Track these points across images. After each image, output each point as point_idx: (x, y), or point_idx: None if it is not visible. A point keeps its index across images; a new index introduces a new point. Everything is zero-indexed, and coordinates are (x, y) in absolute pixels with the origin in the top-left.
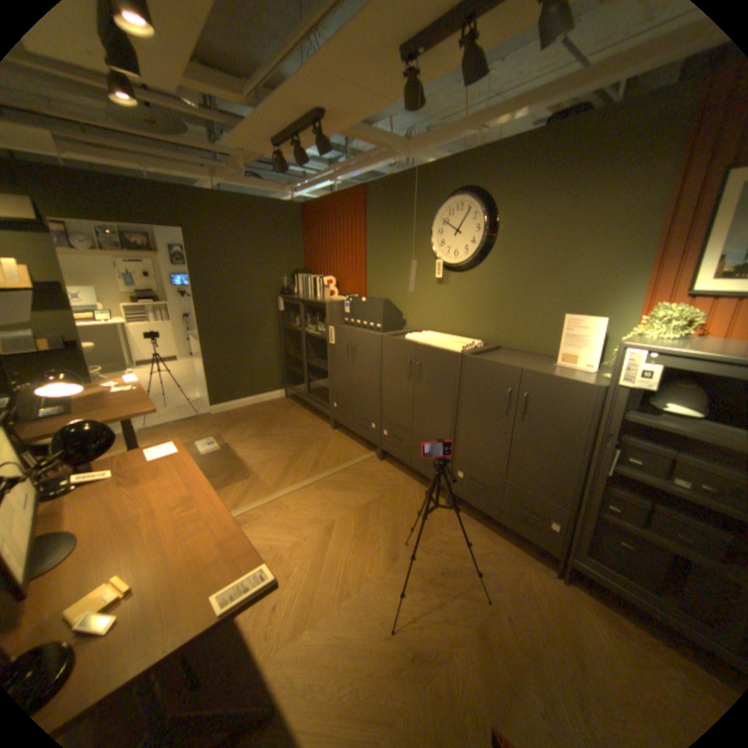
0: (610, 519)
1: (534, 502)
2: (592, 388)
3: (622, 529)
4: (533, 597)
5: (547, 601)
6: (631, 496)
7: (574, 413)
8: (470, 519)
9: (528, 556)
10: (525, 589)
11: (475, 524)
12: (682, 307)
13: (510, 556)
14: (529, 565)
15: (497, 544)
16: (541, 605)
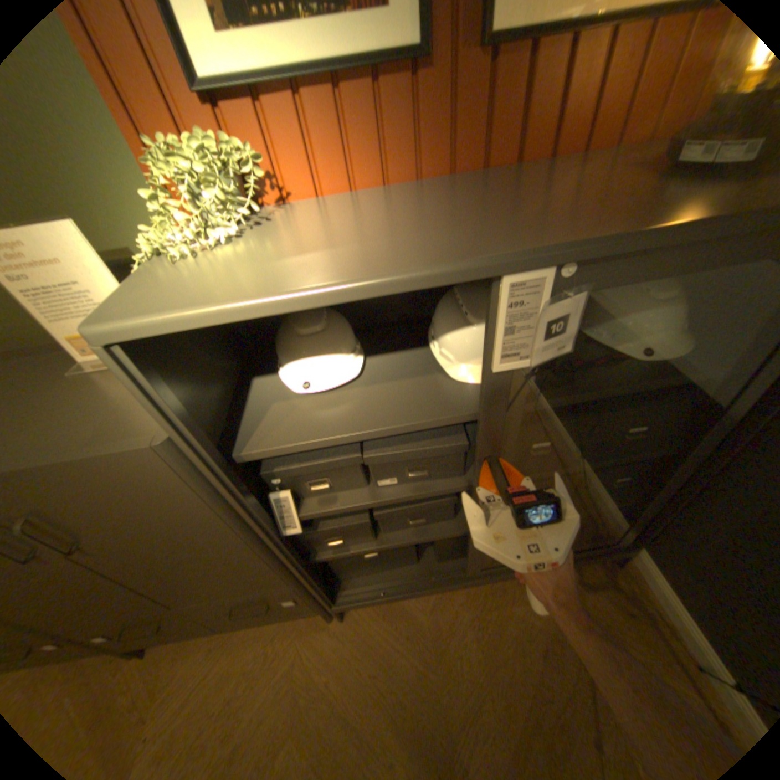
0: (335, 559)
1: (234, 605)
2: (135, 458)
3: (353, 550)
4: (316, 698)
5: (332, 681)
6: (340, 524)
7: (156, 507)
8: (181, 646)
9: (282, 626)
10: (302, 696)
11: (192, 647)
12: (196, 142)
13: (261, 655)
14: (289, 642)
15: (237, 652)
16: (329, 700)
